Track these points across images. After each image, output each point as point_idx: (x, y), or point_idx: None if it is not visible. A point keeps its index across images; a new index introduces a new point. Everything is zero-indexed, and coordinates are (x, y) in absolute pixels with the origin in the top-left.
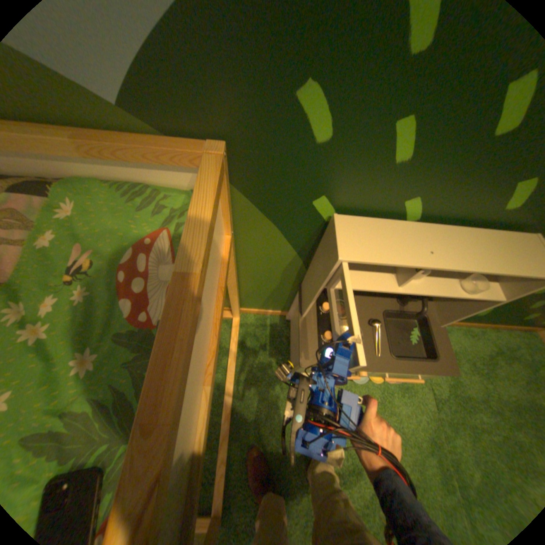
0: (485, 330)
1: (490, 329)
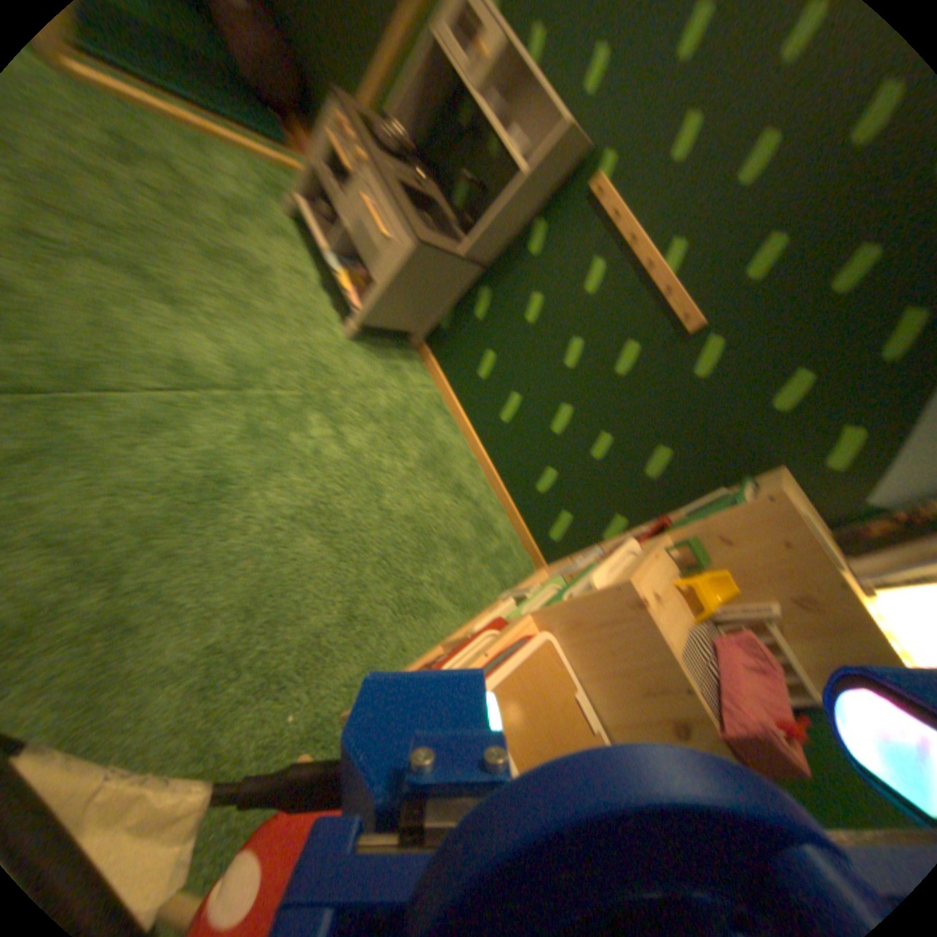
0: (493, 488)
1: (498, 495)
